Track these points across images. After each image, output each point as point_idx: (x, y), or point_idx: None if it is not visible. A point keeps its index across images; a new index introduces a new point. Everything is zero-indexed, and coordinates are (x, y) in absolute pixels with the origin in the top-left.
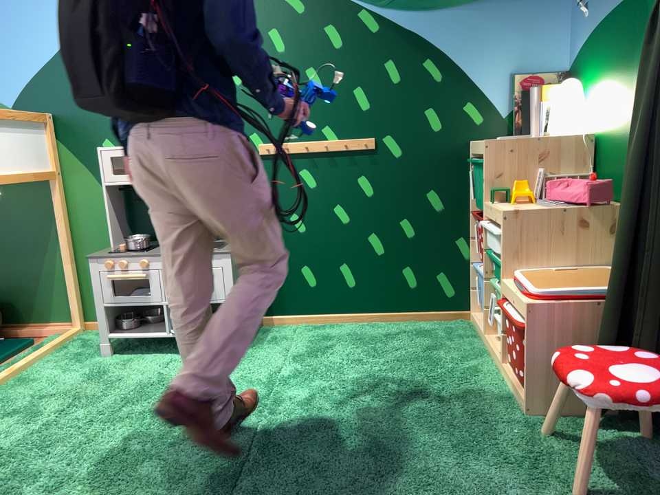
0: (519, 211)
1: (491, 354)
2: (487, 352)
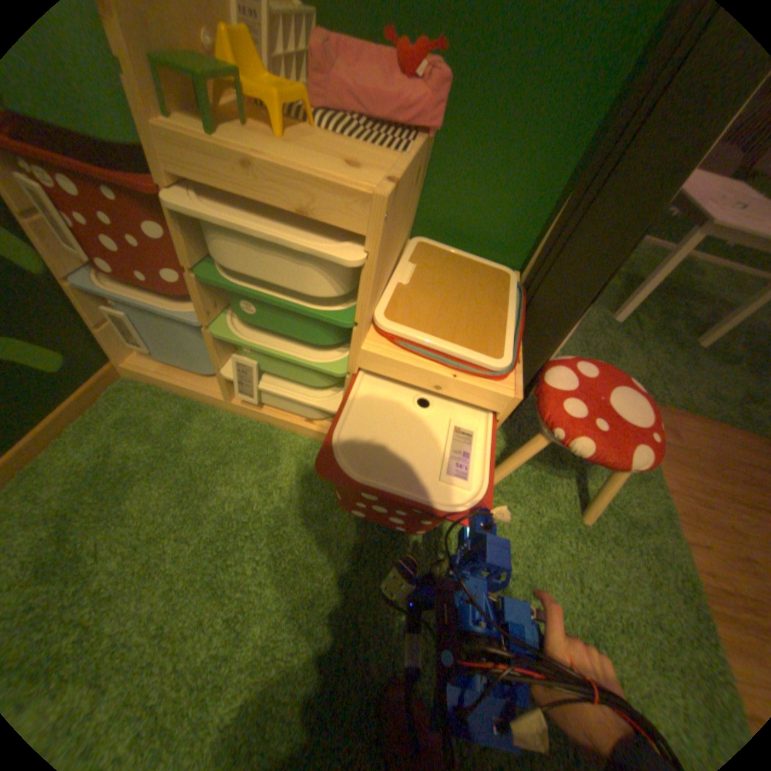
0: (397, 184)
1: (279, 424)
2: (264, 424)
